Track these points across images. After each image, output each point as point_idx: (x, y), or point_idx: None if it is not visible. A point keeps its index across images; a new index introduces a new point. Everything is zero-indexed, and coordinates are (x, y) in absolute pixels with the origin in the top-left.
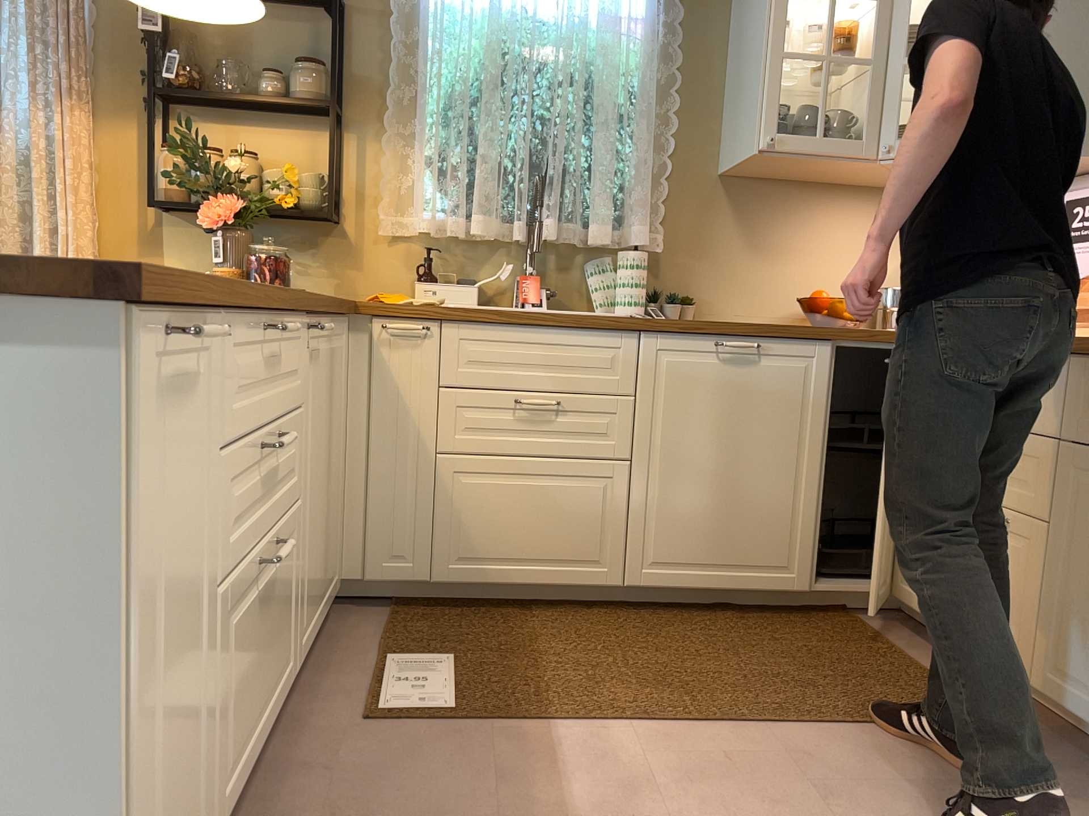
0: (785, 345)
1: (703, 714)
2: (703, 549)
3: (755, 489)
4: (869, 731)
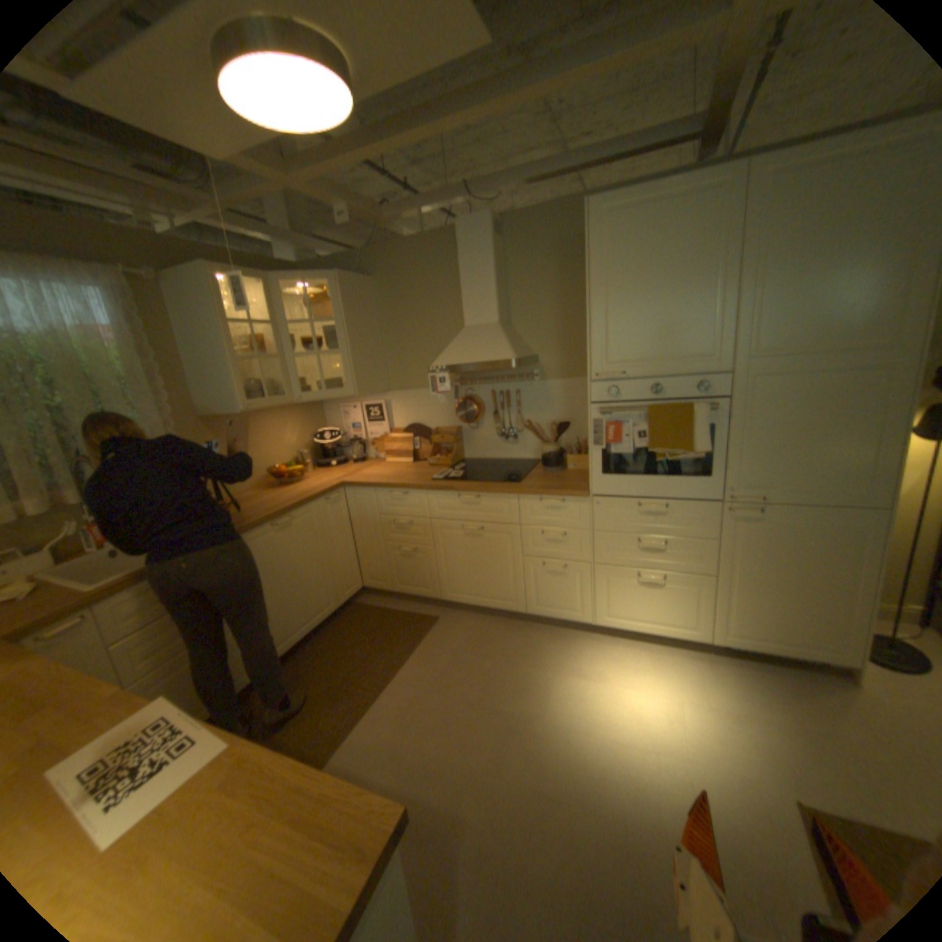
0: (299, 512)
1: (368, 699)
2: (295, 624)
3: (307, 582)
4: (415, 654)
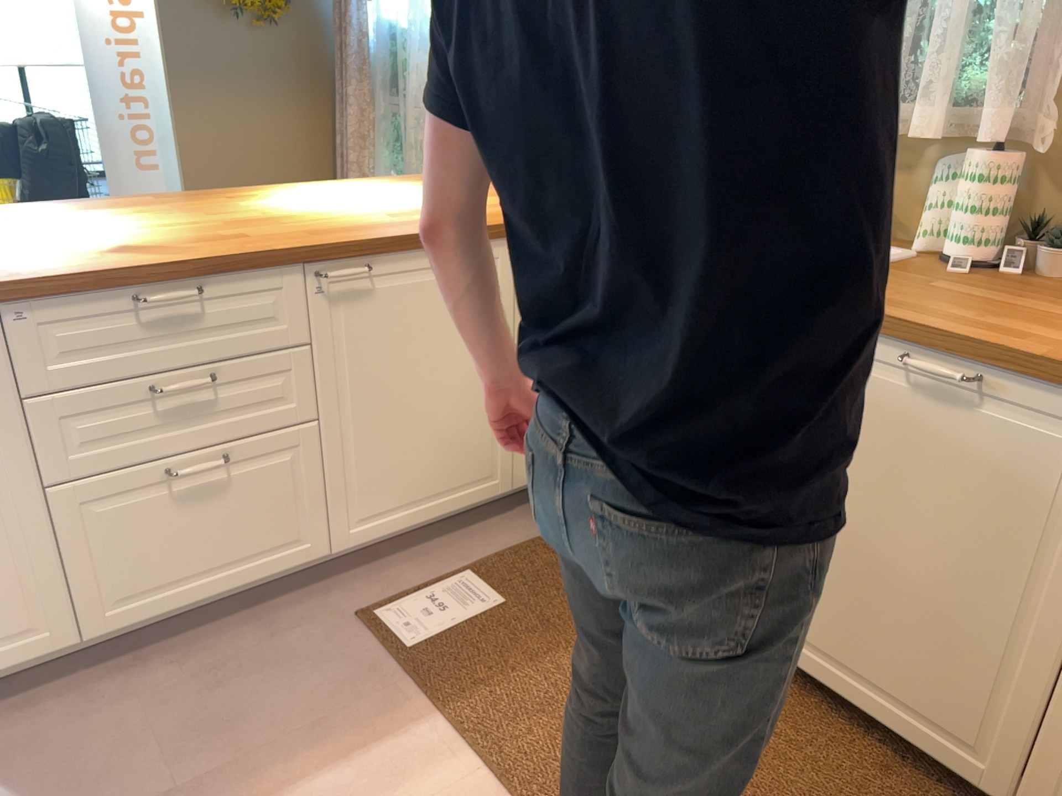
0: (1034, 392)
1: None
2: (844, 645)
3: (937, 605)
4: None
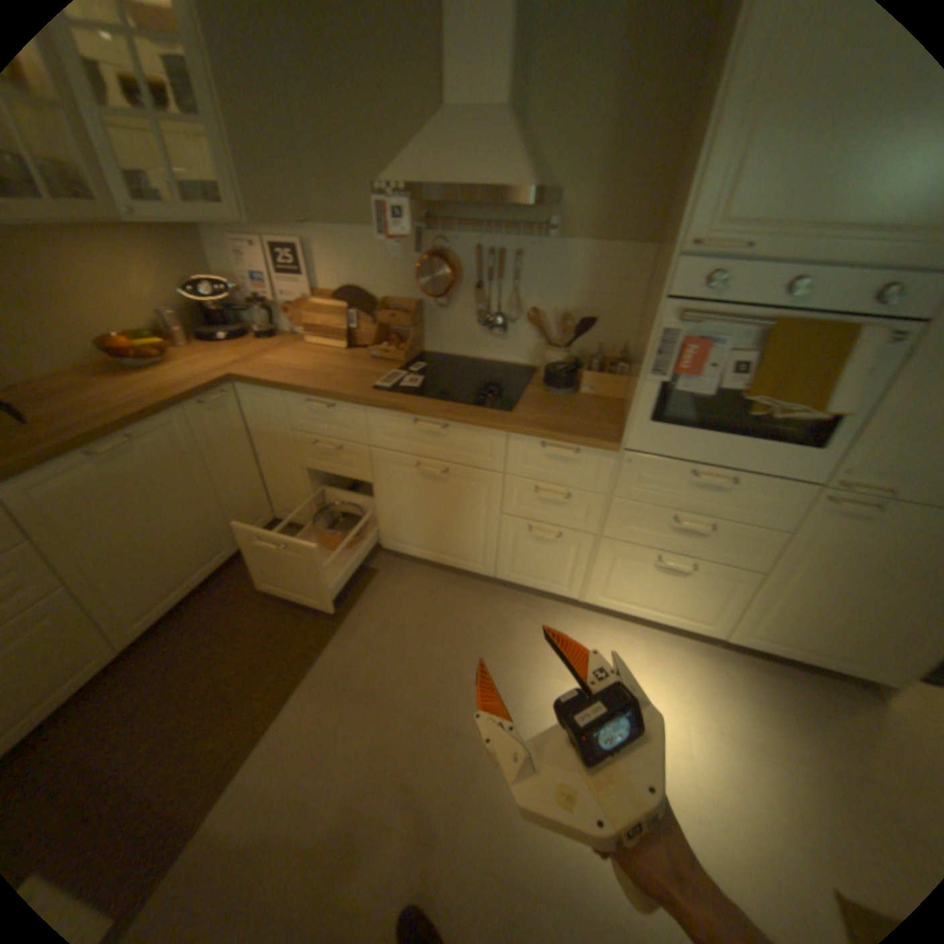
0: (143, 425)
1: (271, 703)
2: (160, 587)
3: (175, 527)
4: (342, 627)
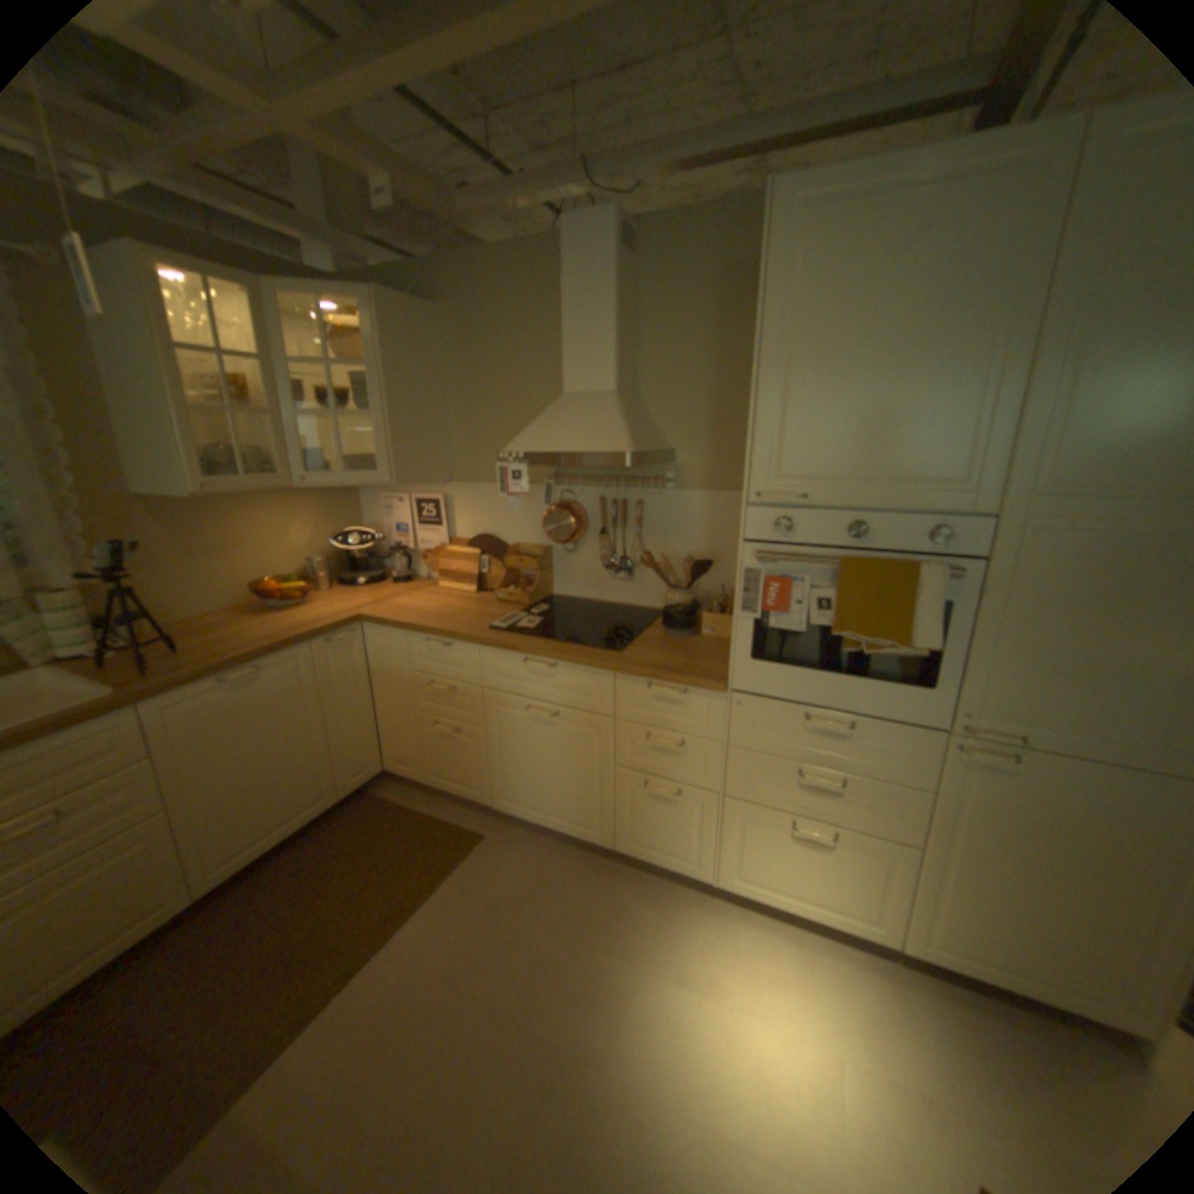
0: (273, 659)
1: (336, 979)
2: (252, 833)
3: (280, 767)
4: (433, 899)
